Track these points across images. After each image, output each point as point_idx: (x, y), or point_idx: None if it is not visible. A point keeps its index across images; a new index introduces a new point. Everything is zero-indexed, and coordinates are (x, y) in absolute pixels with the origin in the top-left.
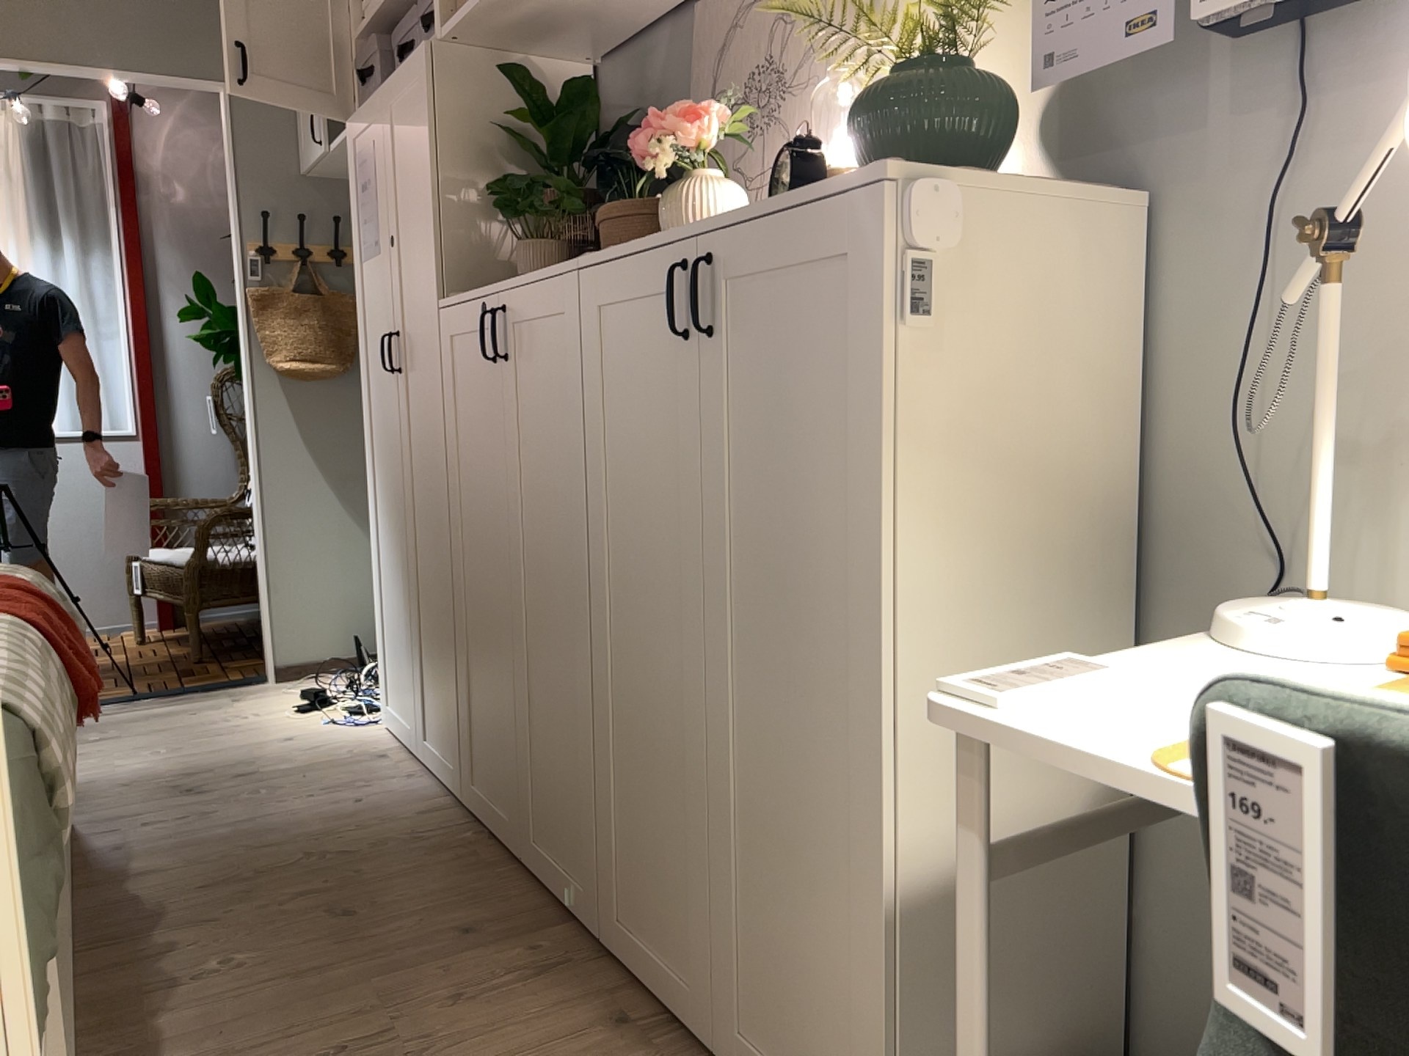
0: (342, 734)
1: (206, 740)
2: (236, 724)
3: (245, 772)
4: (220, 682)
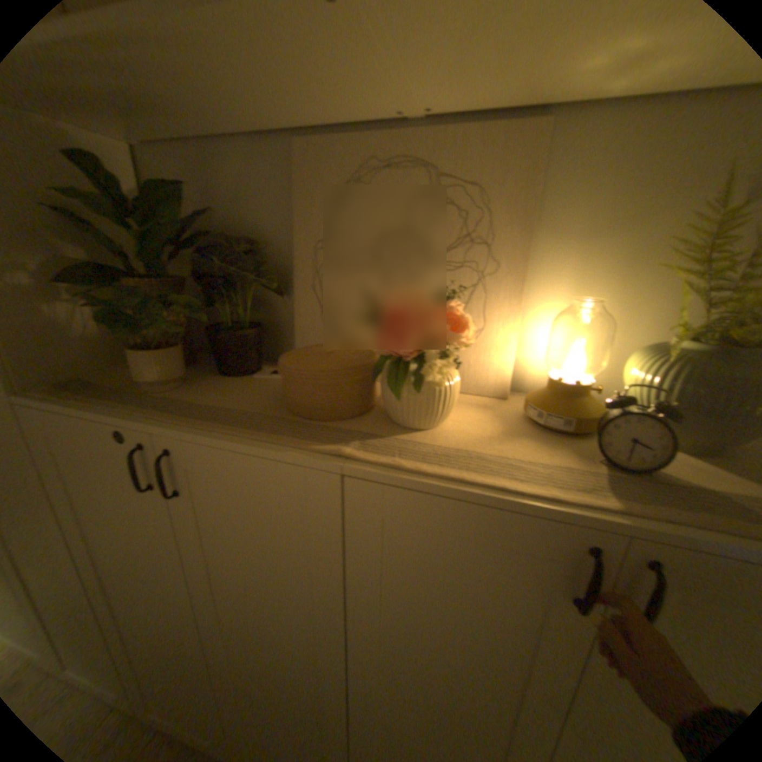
0: None
1: None
2: None
3: None
4: None
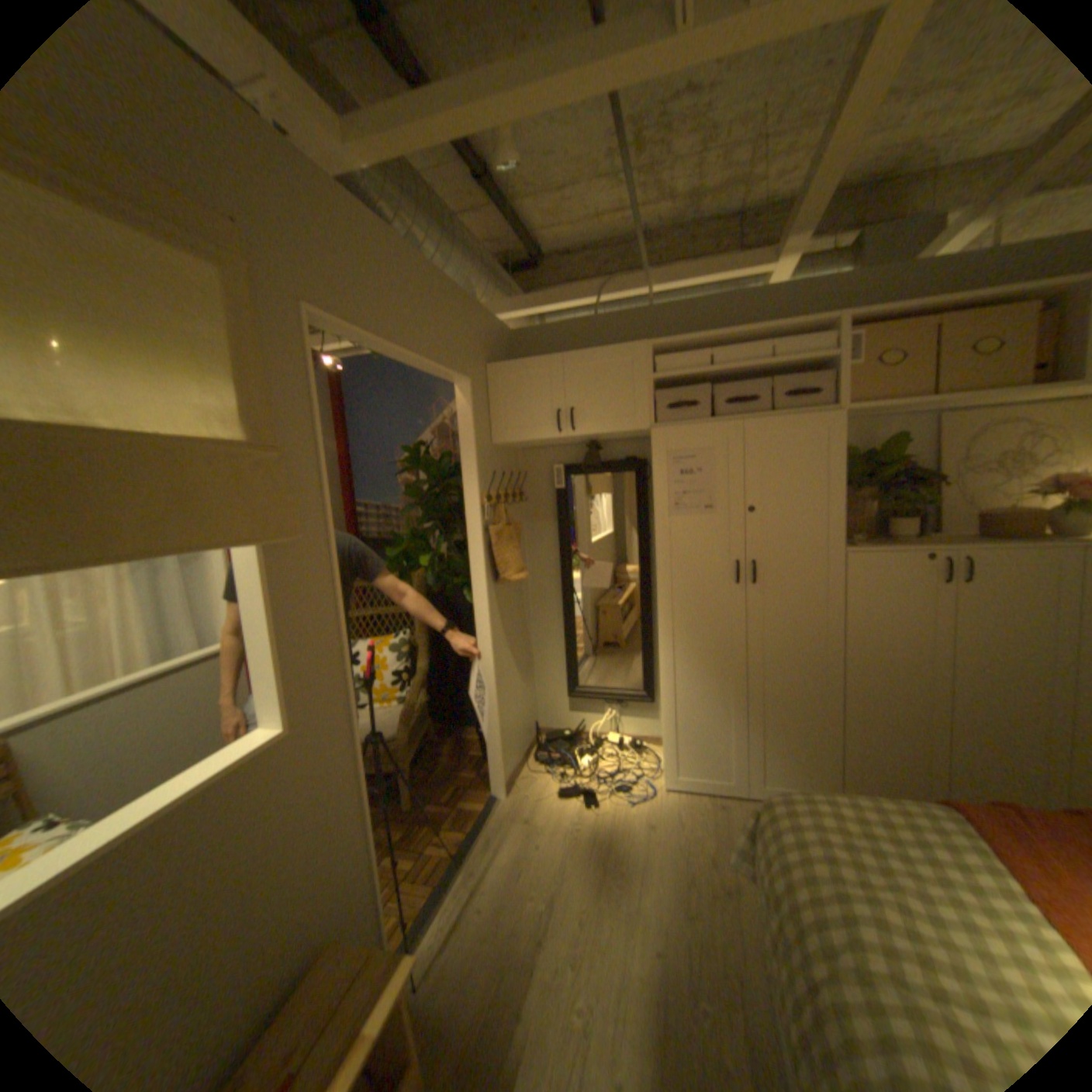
0: (662, 809)
1: (613, 859)
2: (589, 838)
3: (706, 862)
4: (481, 818)
